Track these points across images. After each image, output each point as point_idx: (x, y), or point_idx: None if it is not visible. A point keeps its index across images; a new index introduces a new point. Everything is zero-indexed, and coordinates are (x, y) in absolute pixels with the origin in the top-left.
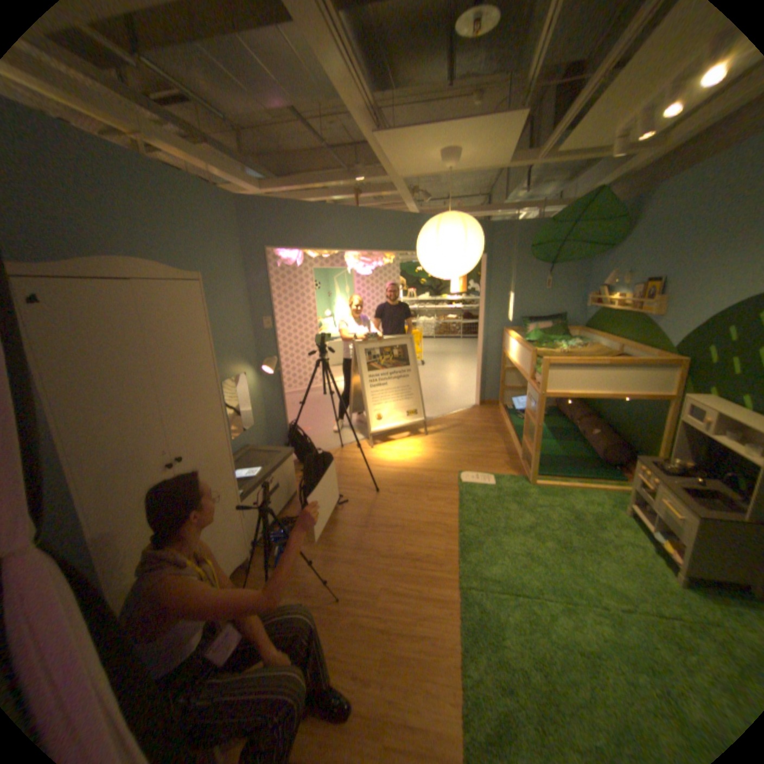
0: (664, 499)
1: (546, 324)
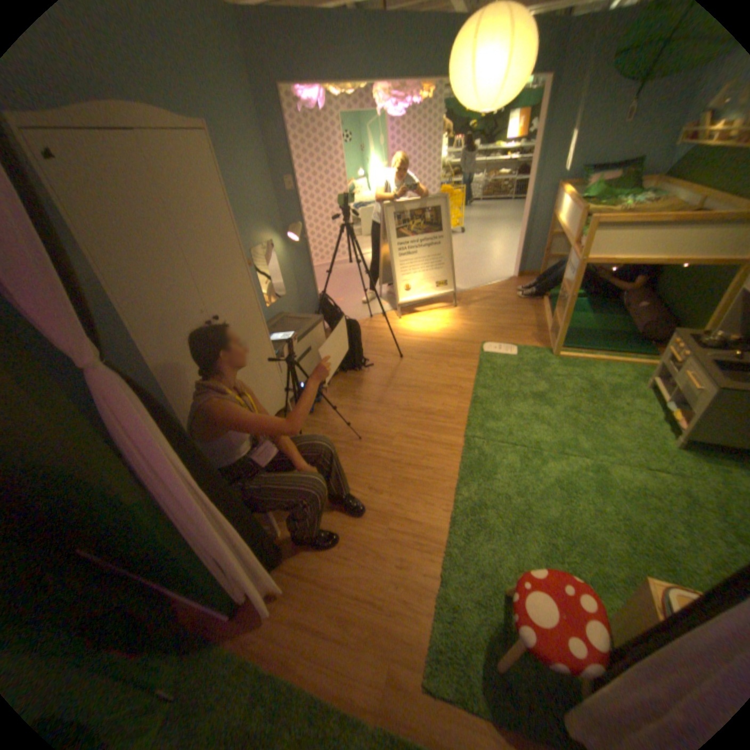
0: (688, 370)
1: (614, 173)
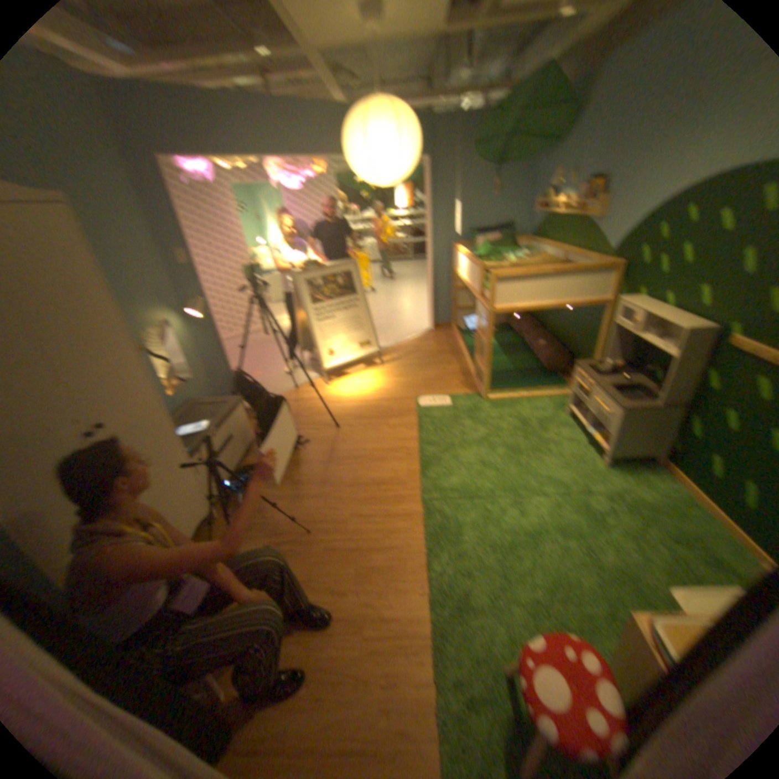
0: (595, 396)
1: (494, 235)
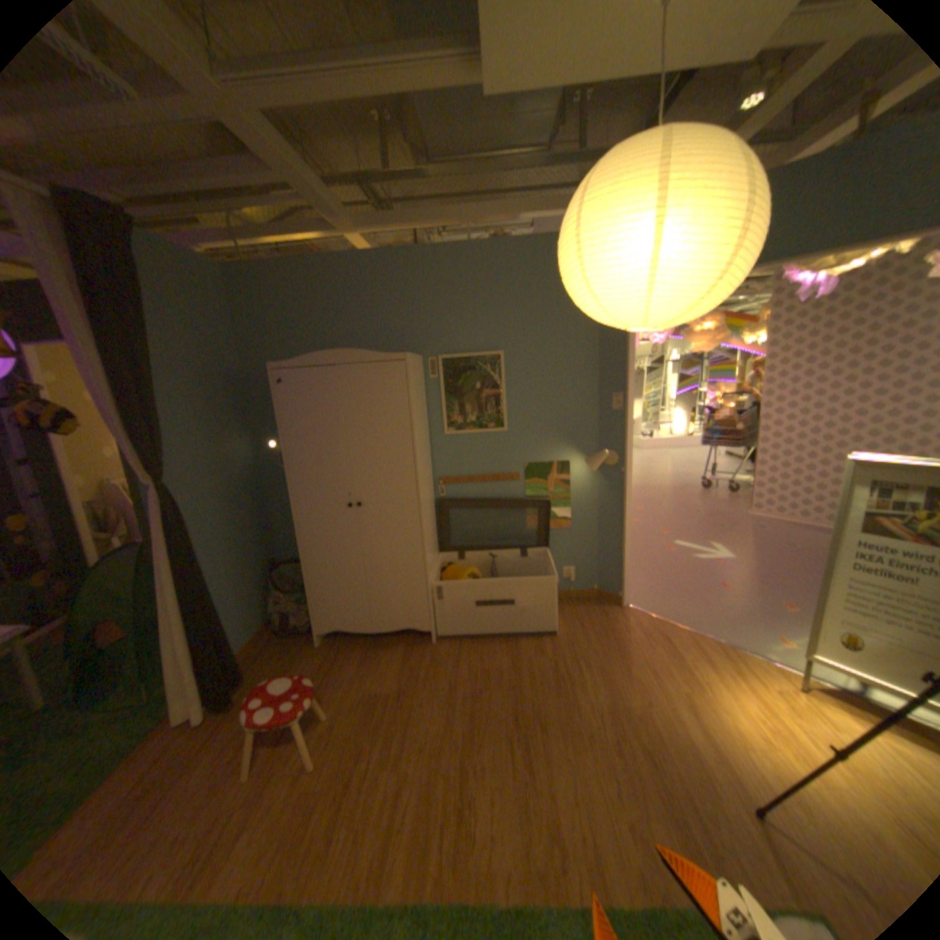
0: None
1: None
